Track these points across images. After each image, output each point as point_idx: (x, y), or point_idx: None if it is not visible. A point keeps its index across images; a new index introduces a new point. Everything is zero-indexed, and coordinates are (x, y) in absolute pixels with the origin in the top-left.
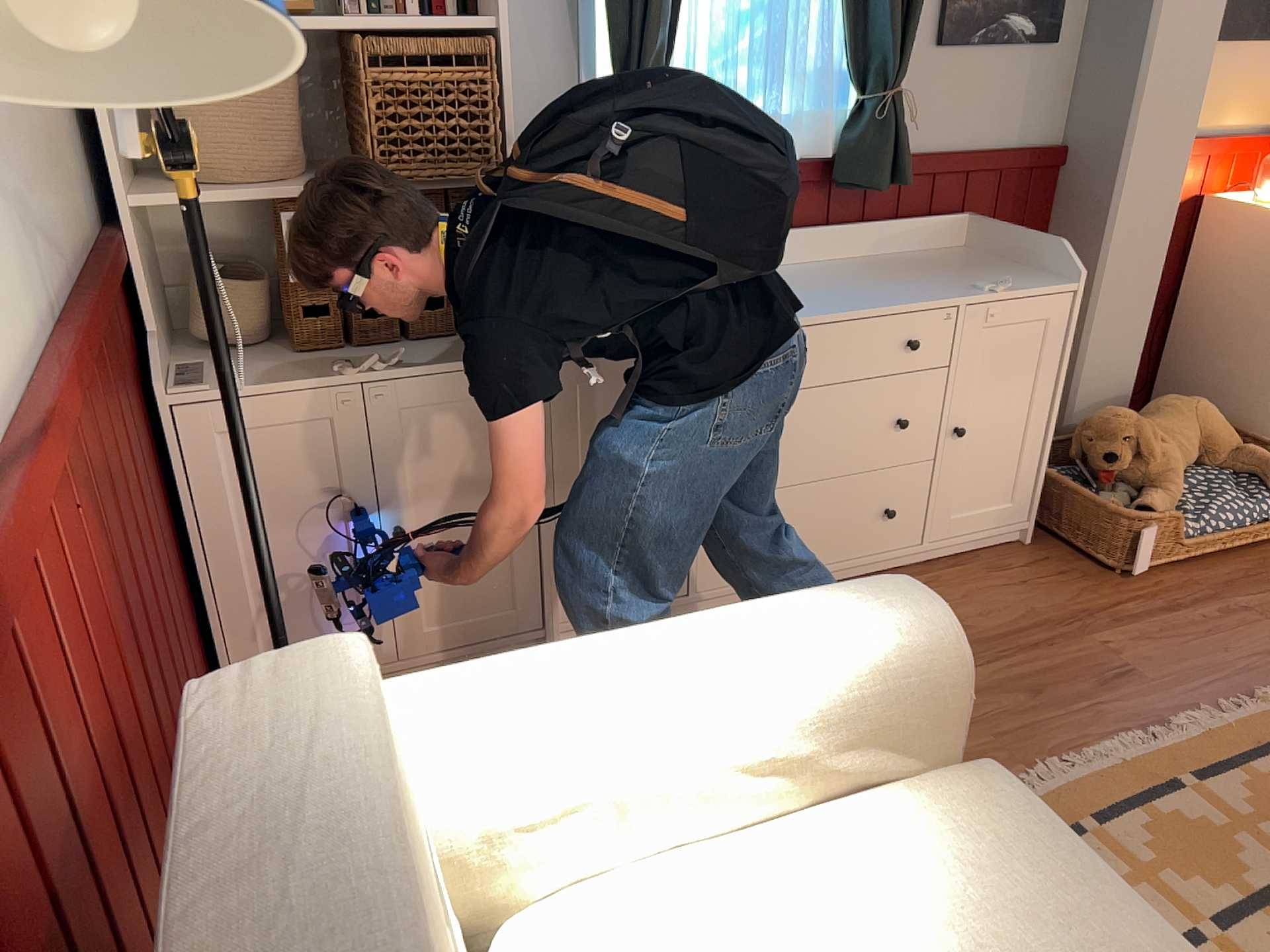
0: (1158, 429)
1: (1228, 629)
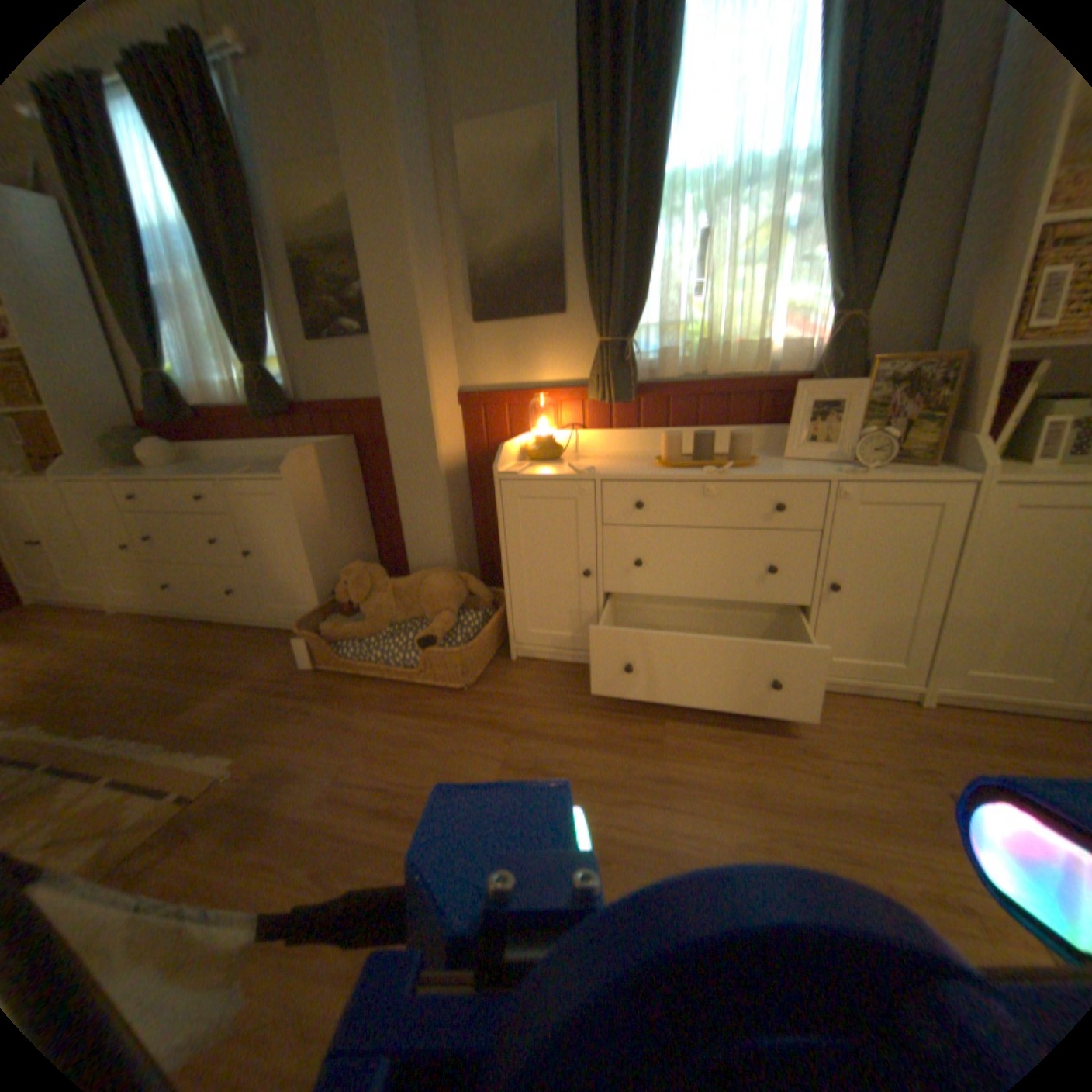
0: (396, 585)
1: (270, 717)
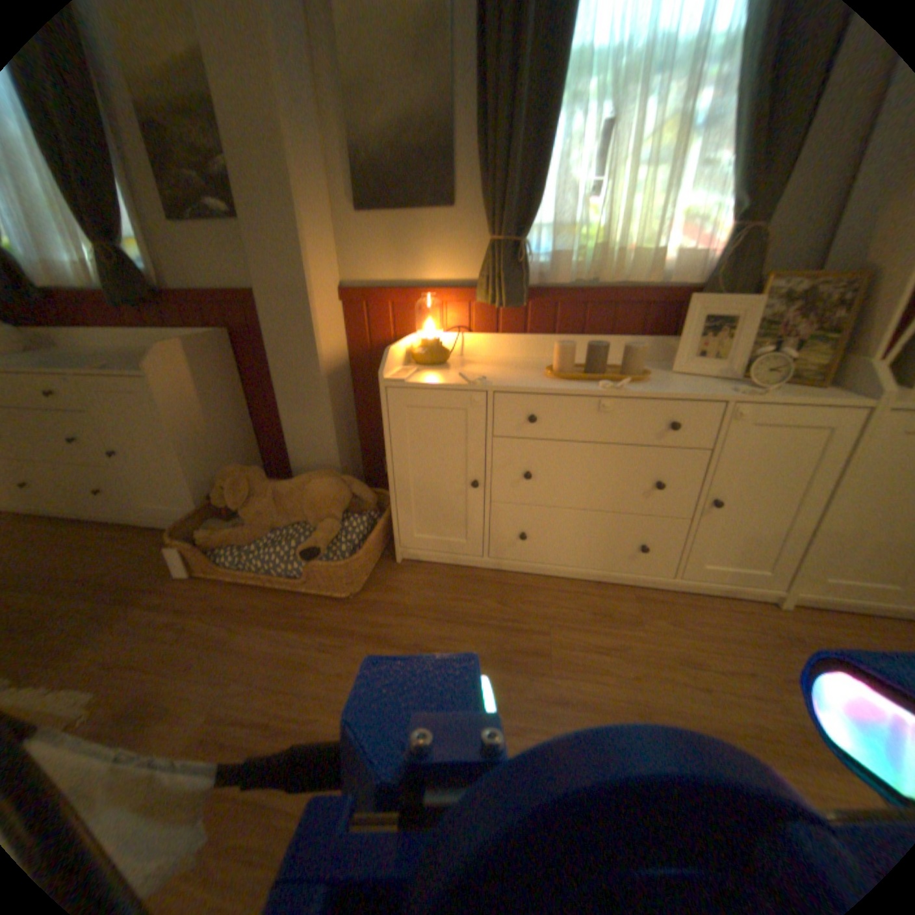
0: (277, 489)
1: (140, 636)
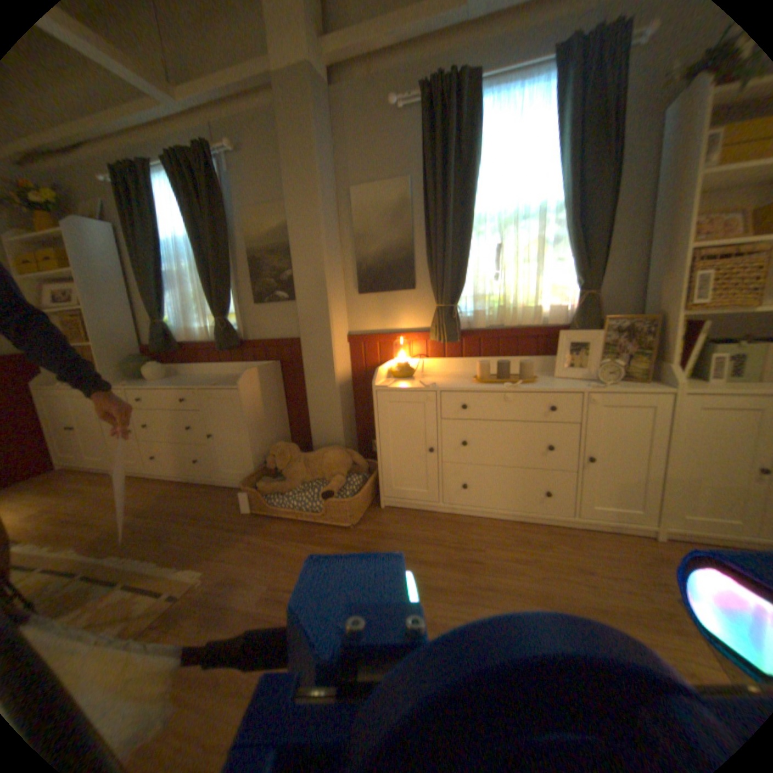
0: (306, 457)
1: (224, 546)
